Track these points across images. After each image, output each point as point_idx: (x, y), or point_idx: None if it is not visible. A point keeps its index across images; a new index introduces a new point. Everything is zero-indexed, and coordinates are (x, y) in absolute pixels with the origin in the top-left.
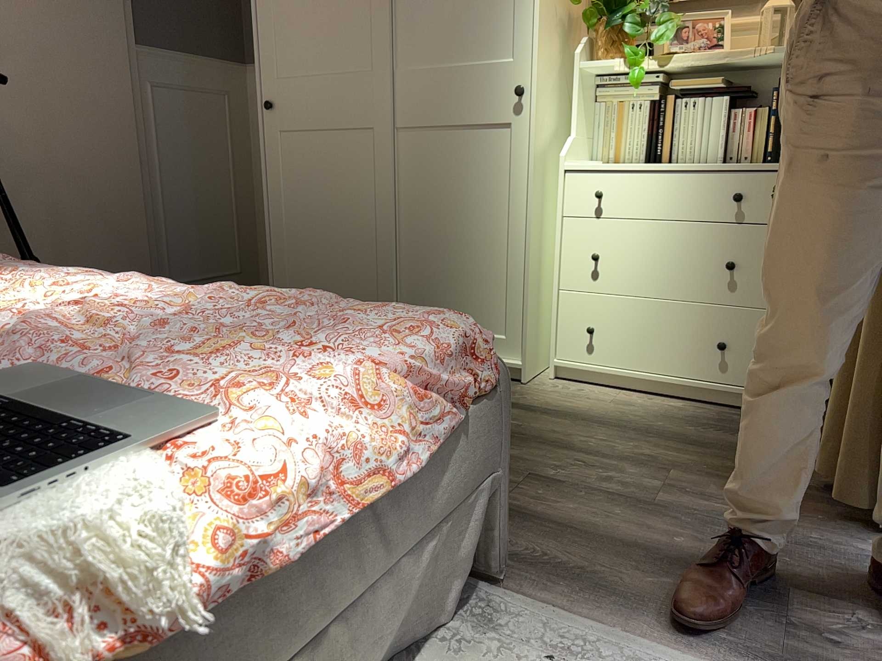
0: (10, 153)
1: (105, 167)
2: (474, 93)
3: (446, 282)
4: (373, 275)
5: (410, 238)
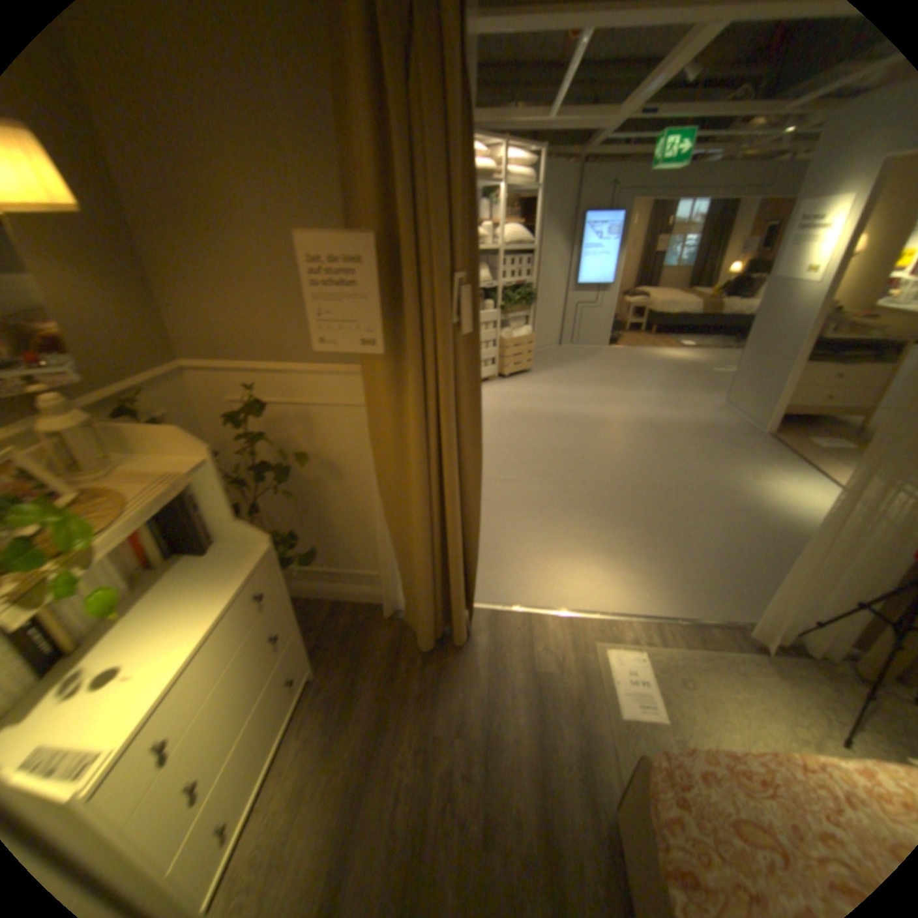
0: None
1: None
2: None
3: None
4: None
5: None
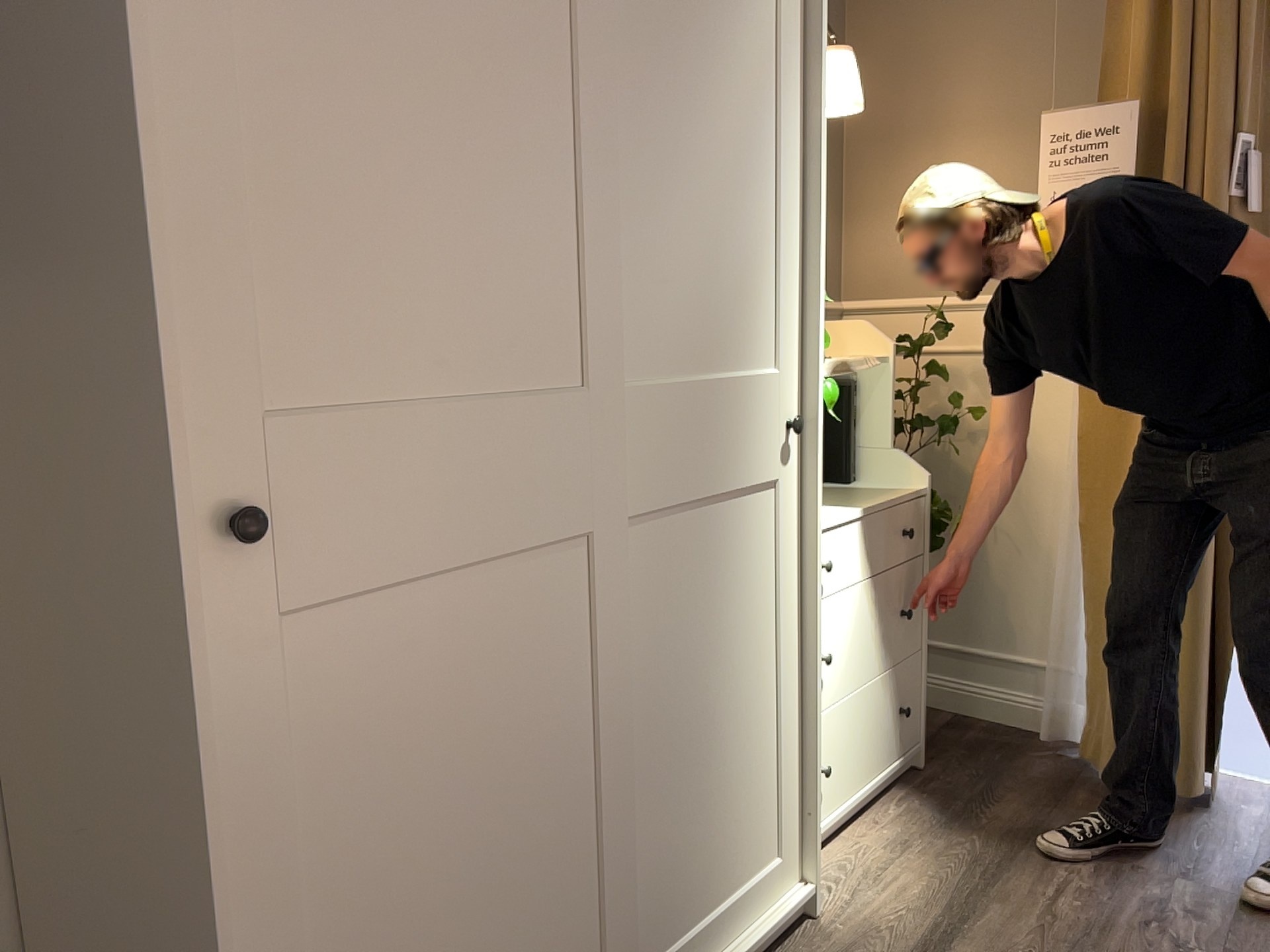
0: None
1: None
2: (736, 431)
3: (702, 811)
4: (598, 897)
5: (644, 760)
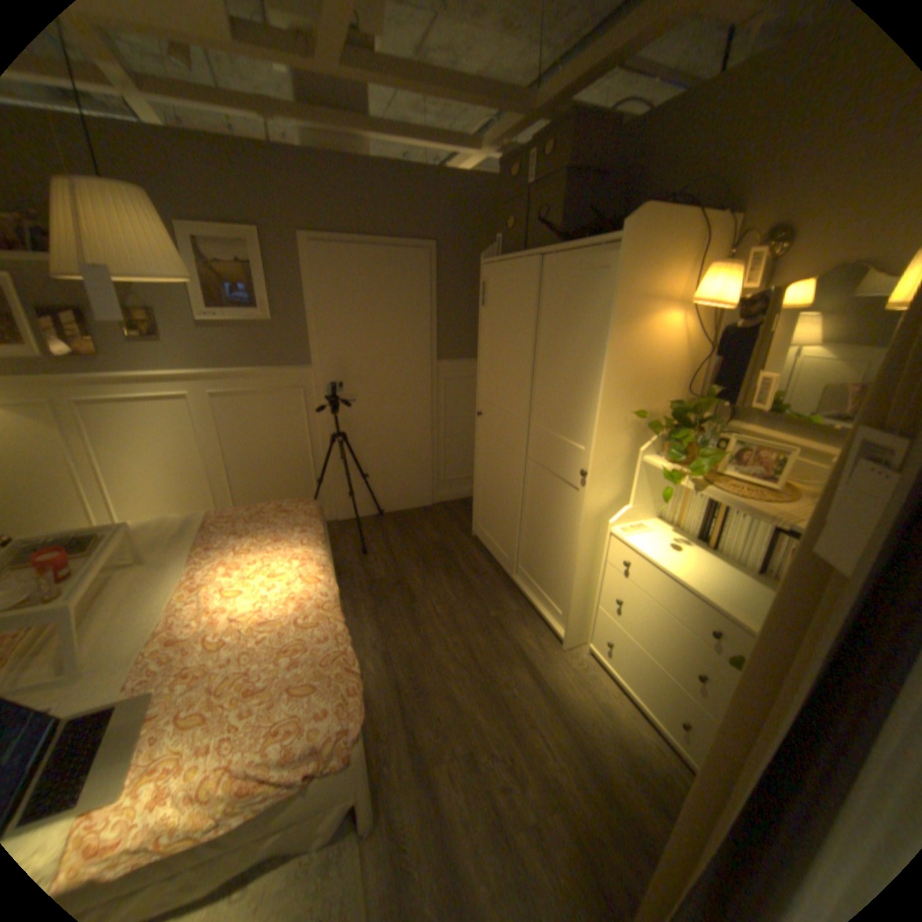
0: (364, 424)
1: (410, 426)
2: (563, 458)
3: (540, 559)
4: (509, 532)
5: (527, 522)
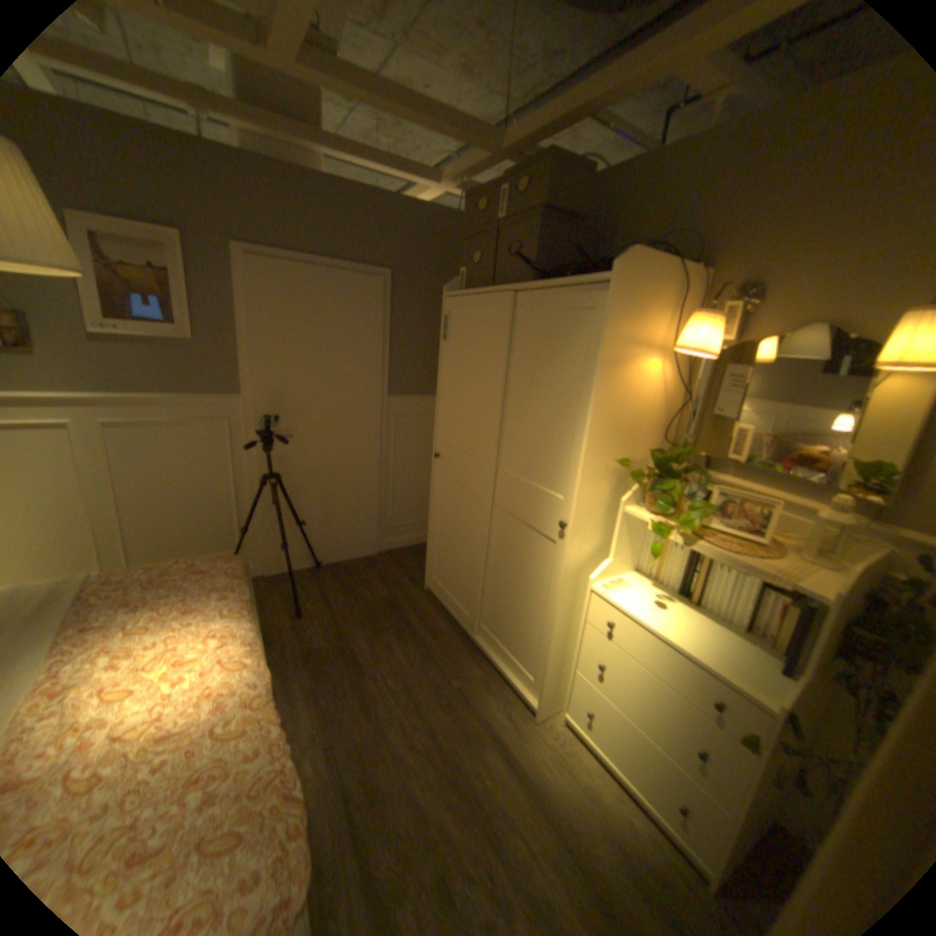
0: (301, 463)
1: (355, 466)
2: (537, 507)
3: (506, 617)
4: (470, 587)
5: (492, 576)
